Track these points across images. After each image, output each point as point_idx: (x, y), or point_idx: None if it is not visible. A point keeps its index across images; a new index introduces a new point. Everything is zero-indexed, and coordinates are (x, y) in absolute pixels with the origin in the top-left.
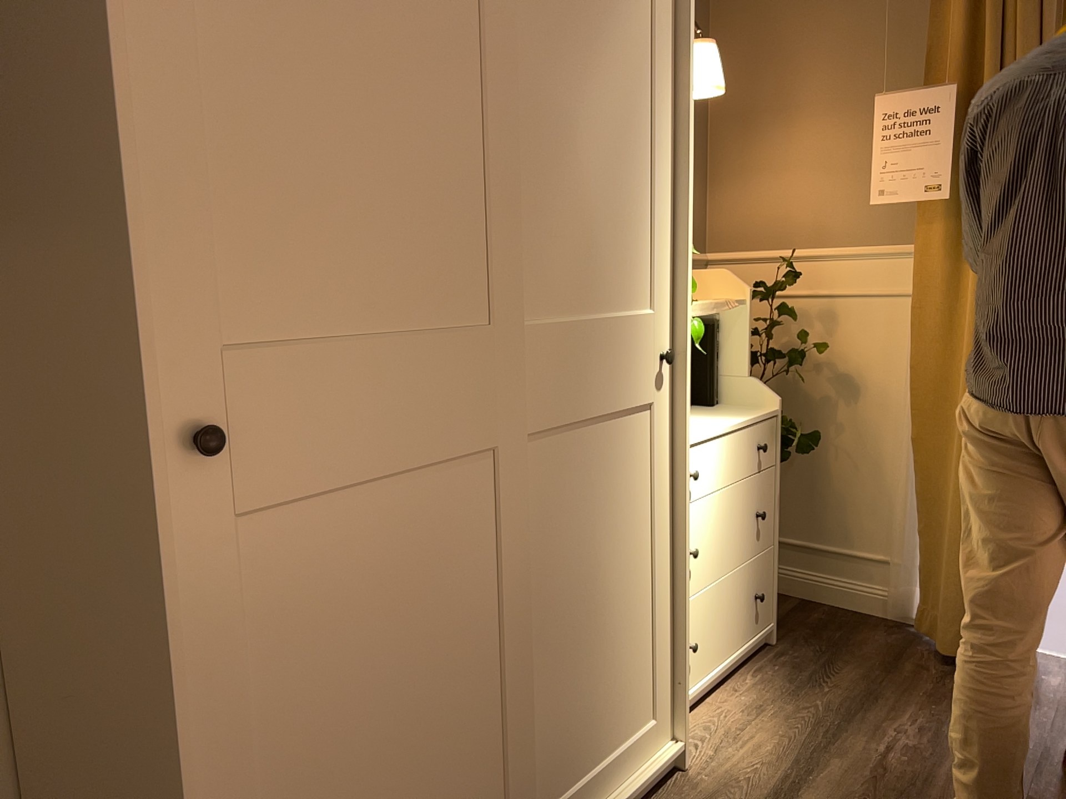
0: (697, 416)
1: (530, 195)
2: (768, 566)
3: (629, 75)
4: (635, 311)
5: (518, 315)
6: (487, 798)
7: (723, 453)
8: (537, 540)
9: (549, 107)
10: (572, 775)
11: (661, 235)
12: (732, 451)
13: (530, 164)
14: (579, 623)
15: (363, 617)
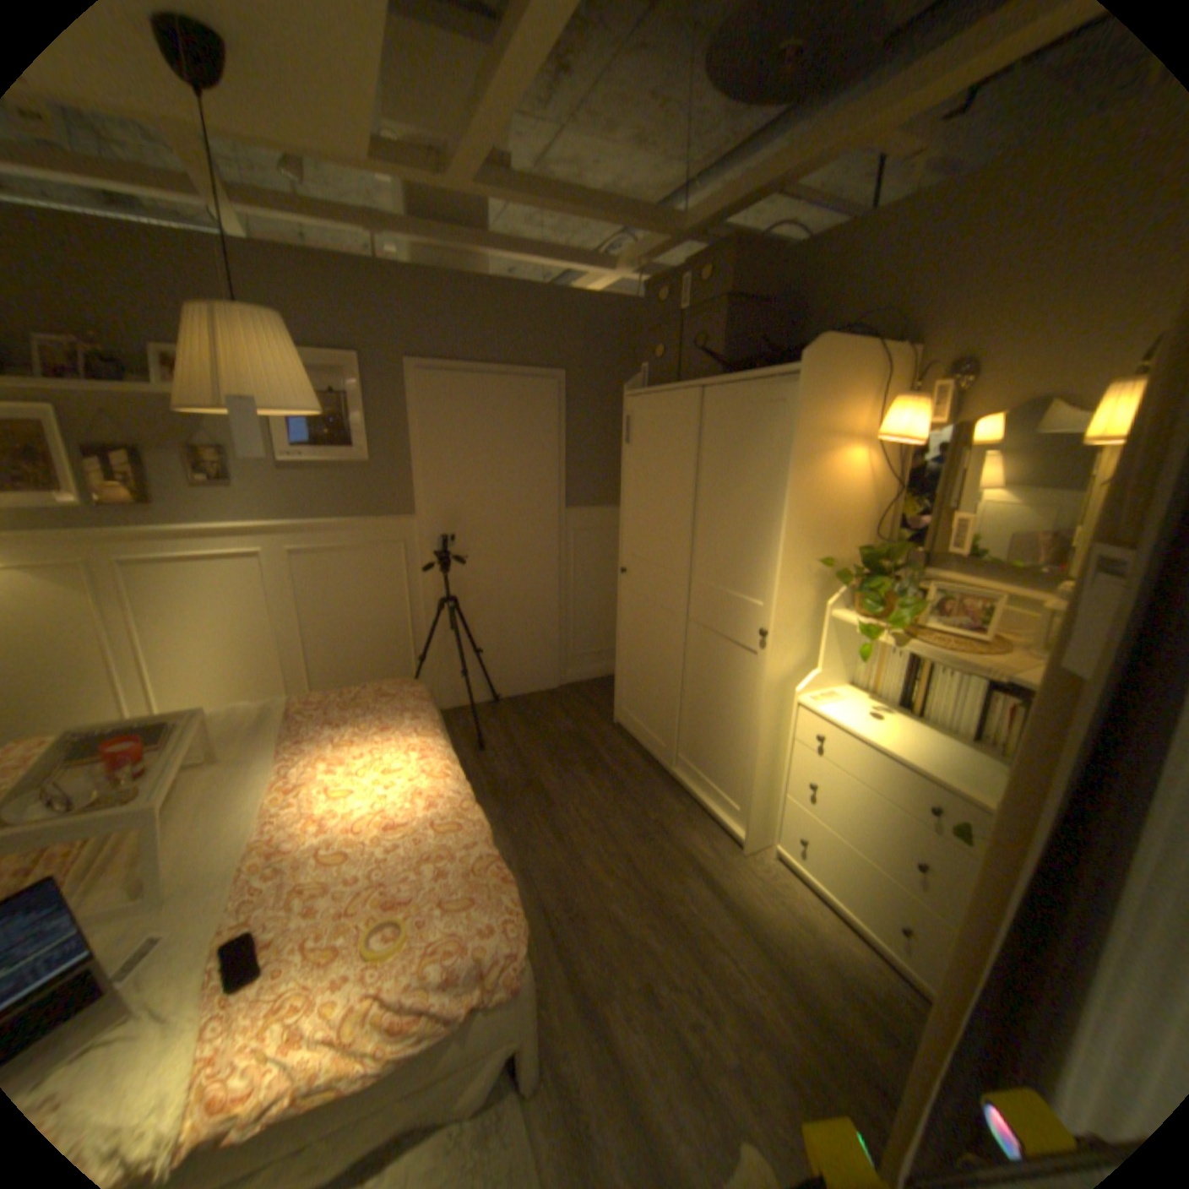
0: (936, 747)
1: (704, 532)
2: (938, 931)
3: (760, 478)
4: (750, 599)
5: (691, 574)
6: (663, 719)
7: (868, 757)
8: (694, 660)
9: (715, 498)
10: (698, 764)
11: (772, 565)
12: (883, 766)
13: (705, 521)
14: (707, 711)
15: (644, 632)
